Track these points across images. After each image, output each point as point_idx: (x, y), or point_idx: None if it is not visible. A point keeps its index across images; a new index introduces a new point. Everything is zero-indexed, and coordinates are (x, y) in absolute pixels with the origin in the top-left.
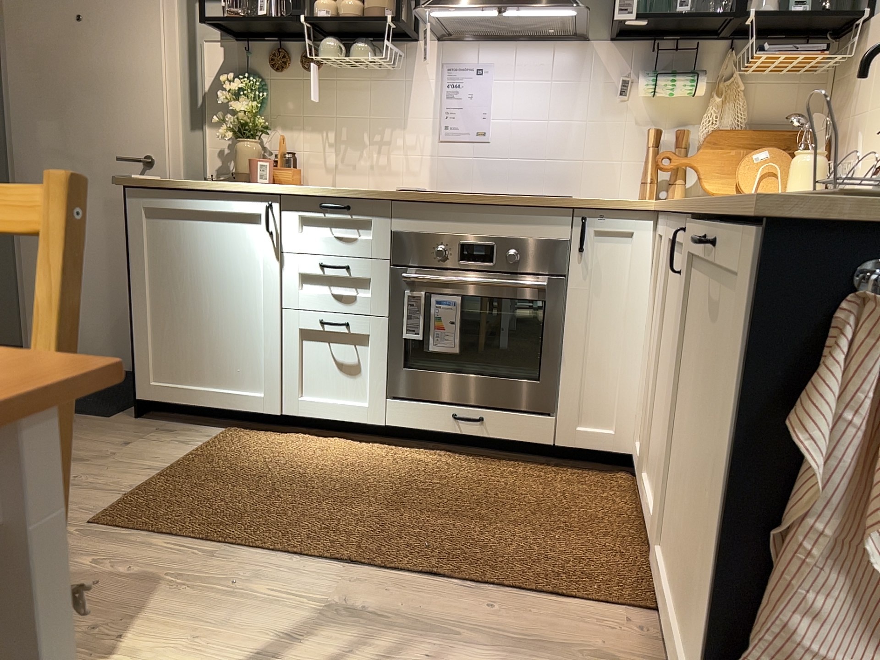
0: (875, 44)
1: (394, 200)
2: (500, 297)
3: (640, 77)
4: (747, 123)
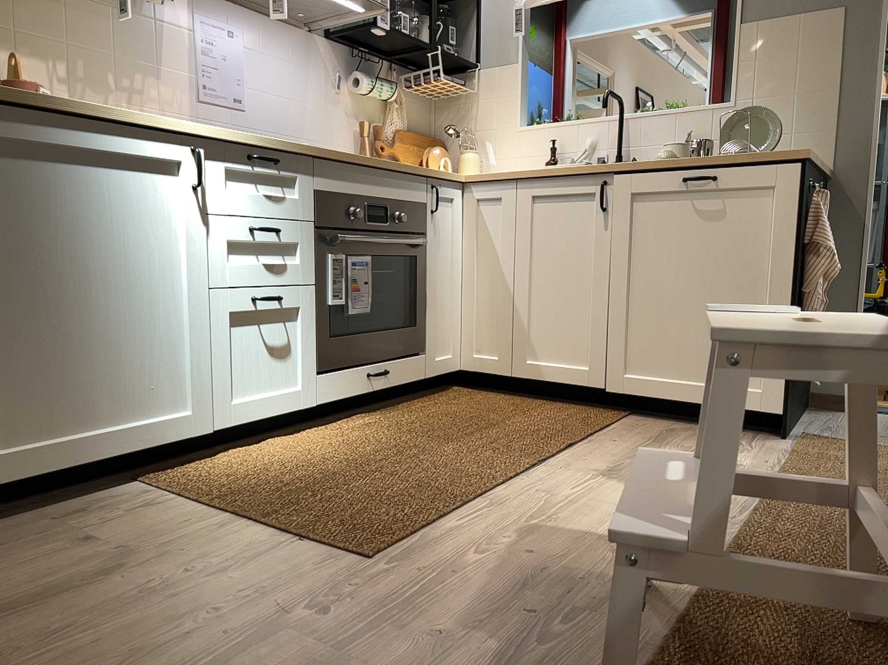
0: (491, 86)
1: (318, 157)
2: (389, 253)
3: (366, 78)
4: (406, 127)
